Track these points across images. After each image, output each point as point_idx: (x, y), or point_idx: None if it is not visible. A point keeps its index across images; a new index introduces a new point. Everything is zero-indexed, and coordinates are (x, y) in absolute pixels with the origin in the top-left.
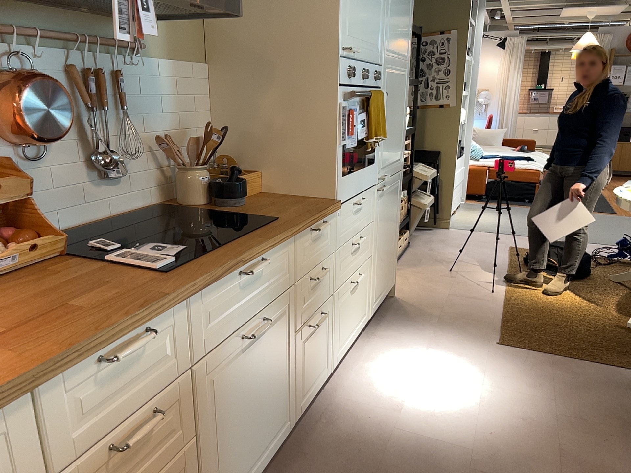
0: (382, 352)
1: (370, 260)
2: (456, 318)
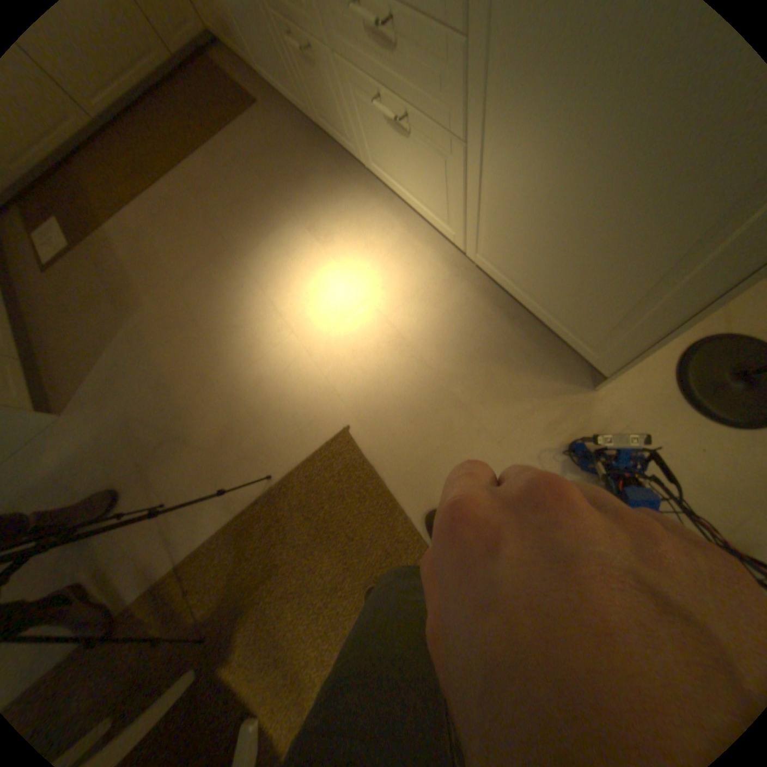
0: (411, 262)
1: (457, 141)
2: (449, 433)
